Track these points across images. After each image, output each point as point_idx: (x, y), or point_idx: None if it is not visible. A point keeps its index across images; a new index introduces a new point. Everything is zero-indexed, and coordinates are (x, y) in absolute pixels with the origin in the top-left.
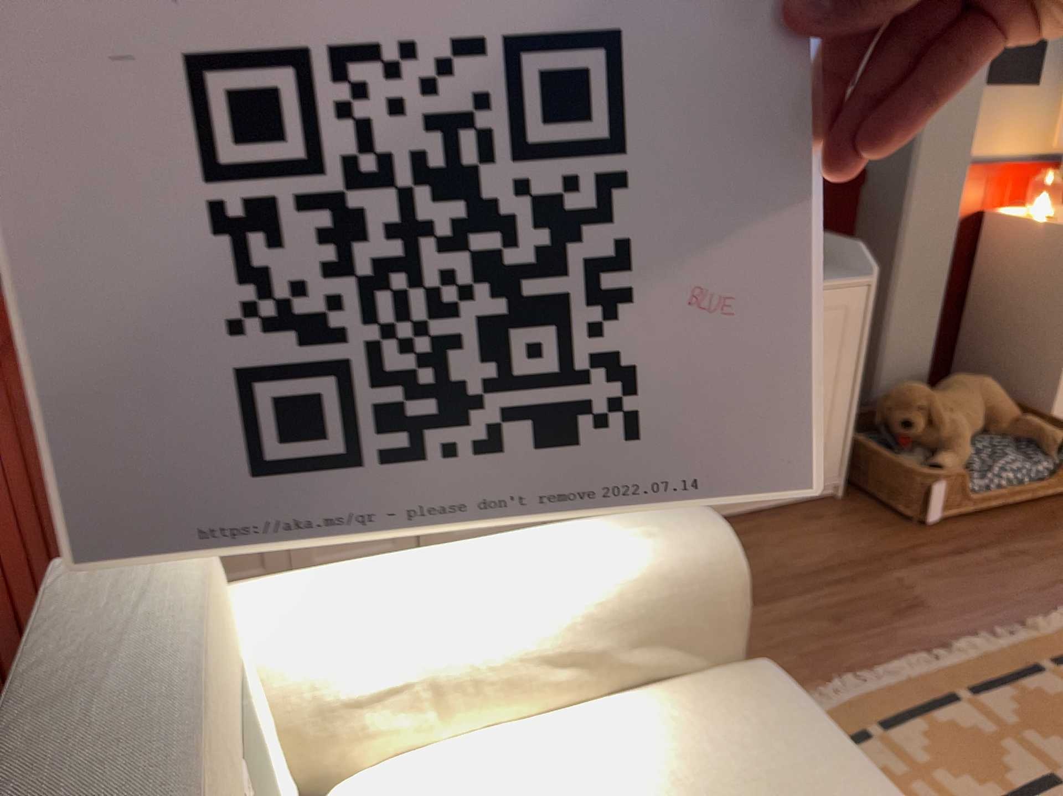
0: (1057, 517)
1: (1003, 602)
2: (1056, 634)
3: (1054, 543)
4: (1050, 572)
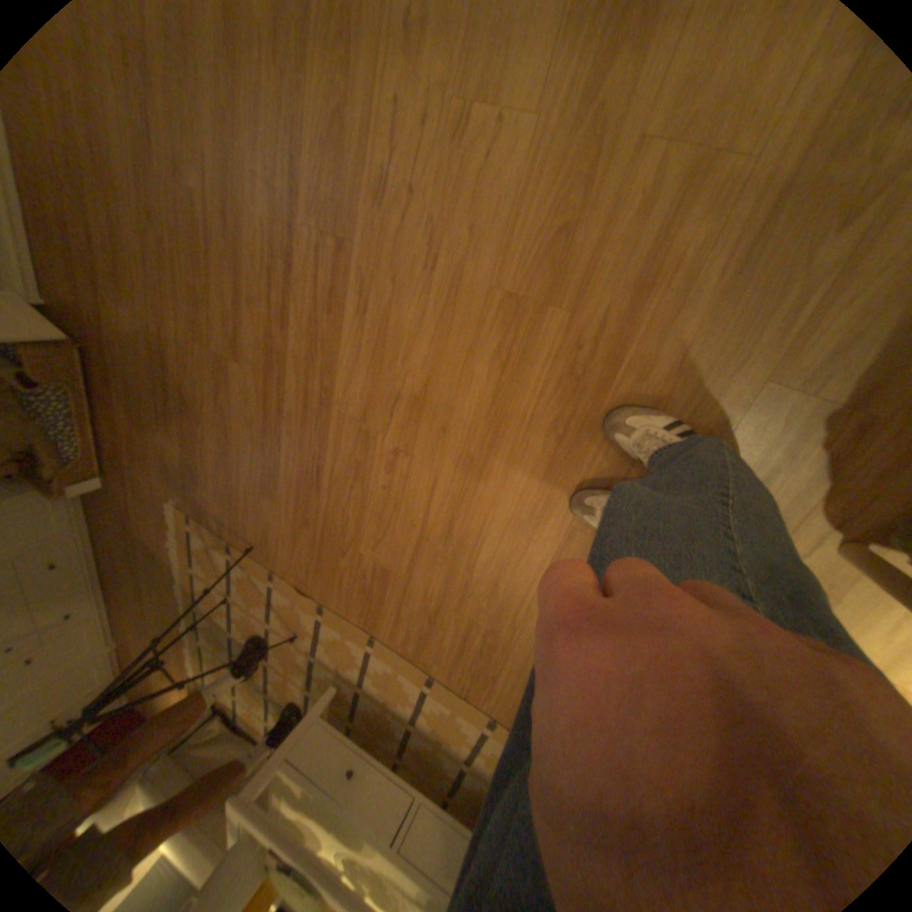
0: (96, 401)
1: (149, 526)
2: (168, 541)
3: (116, 441)
4: (135, 478)
